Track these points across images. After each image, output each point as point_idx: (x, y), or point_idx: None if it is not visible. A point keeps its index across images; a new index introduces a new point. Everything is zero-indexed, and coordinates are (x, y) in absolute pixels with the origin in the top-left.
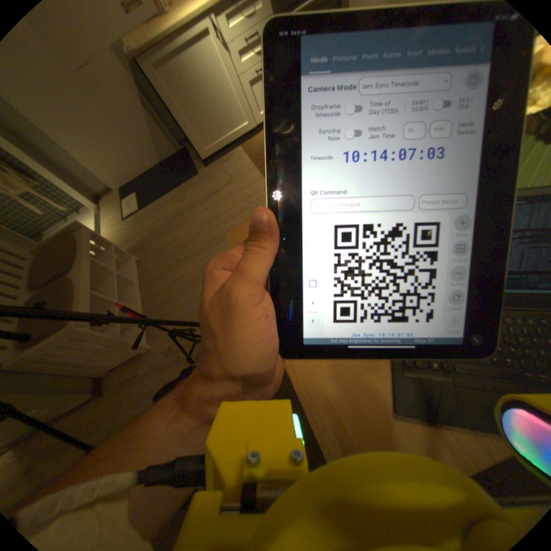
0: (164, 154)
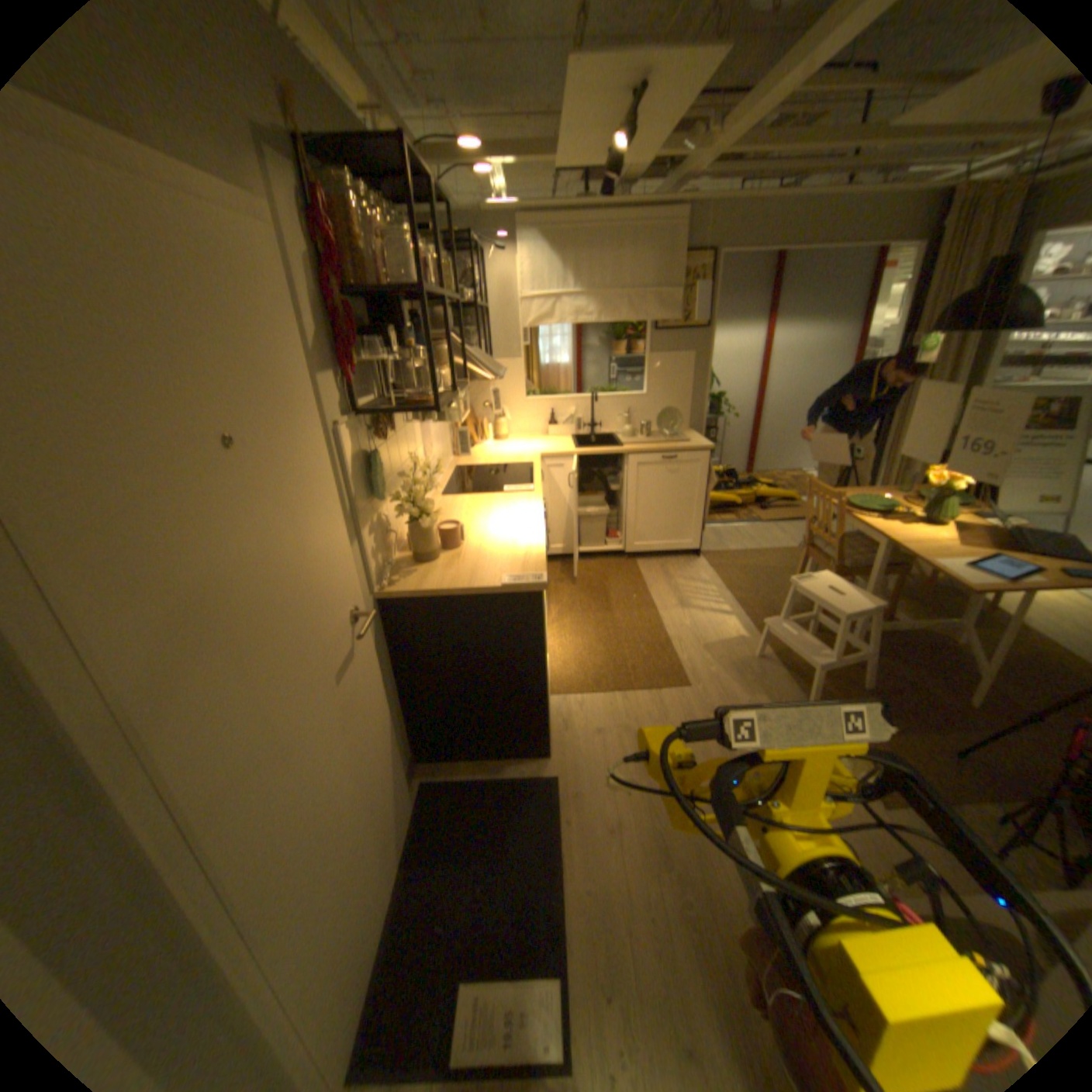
0: (400, 839)
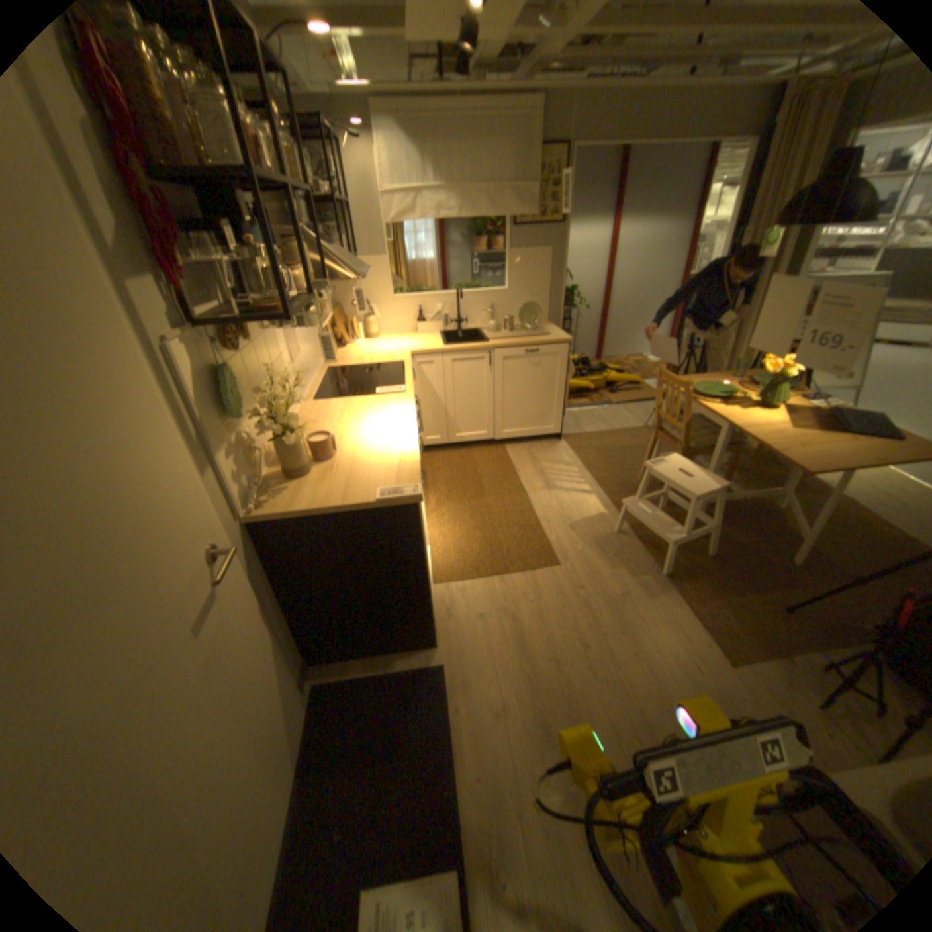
0: (297, 745)
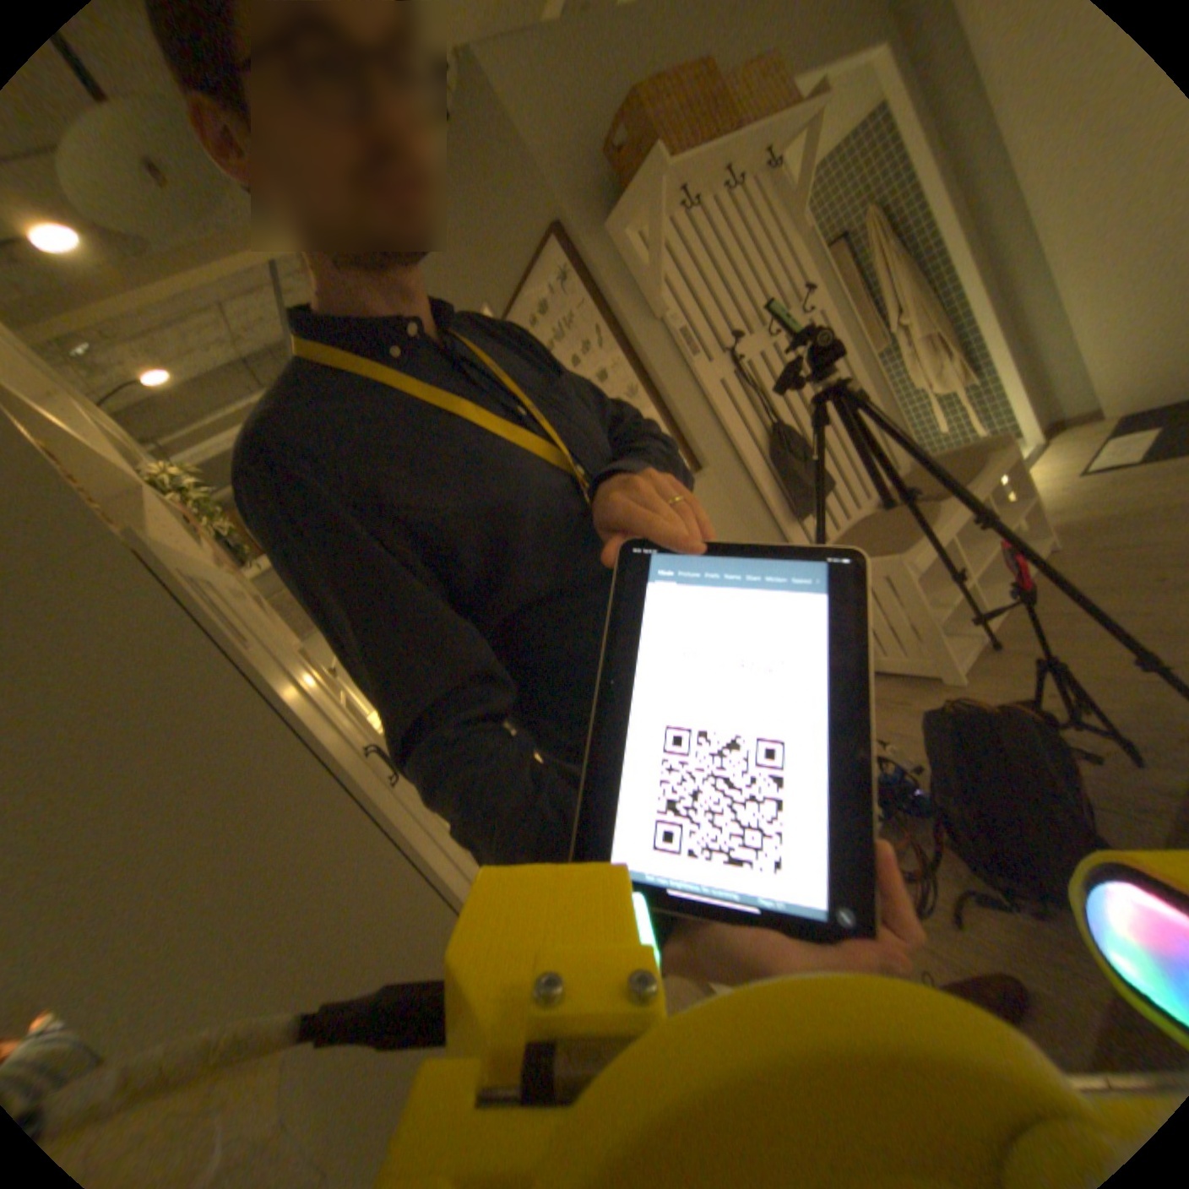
0: None
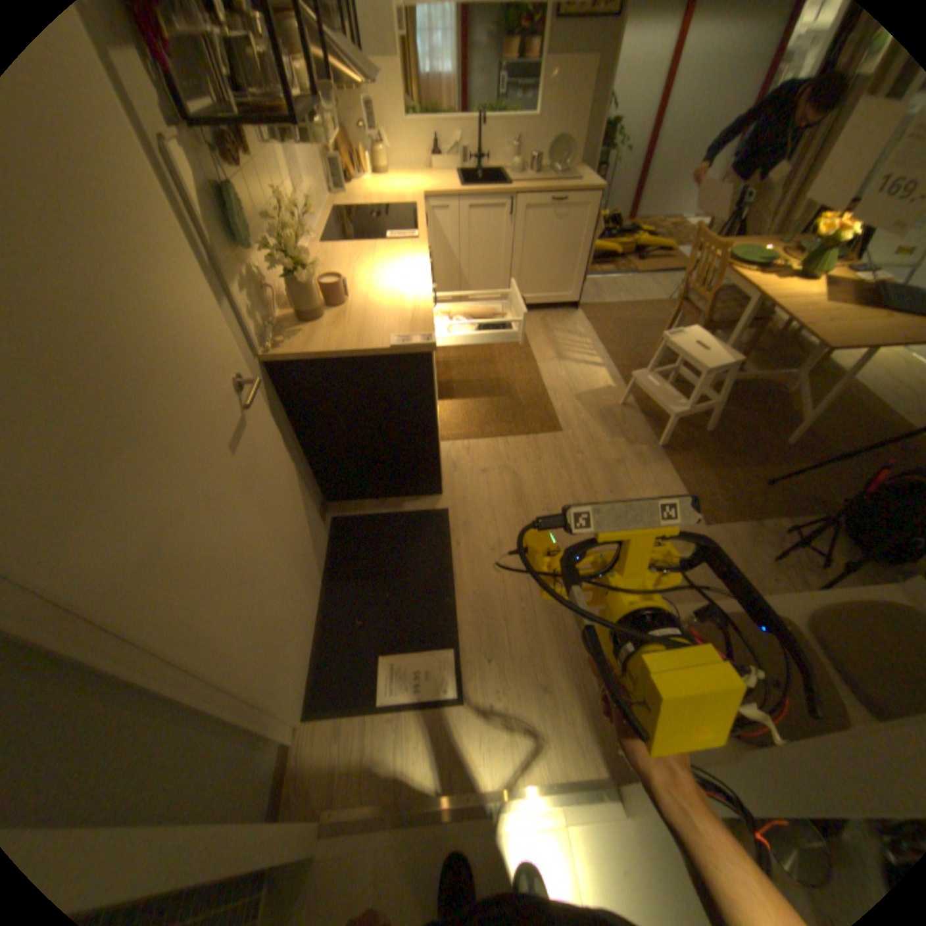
0: (323, 560)
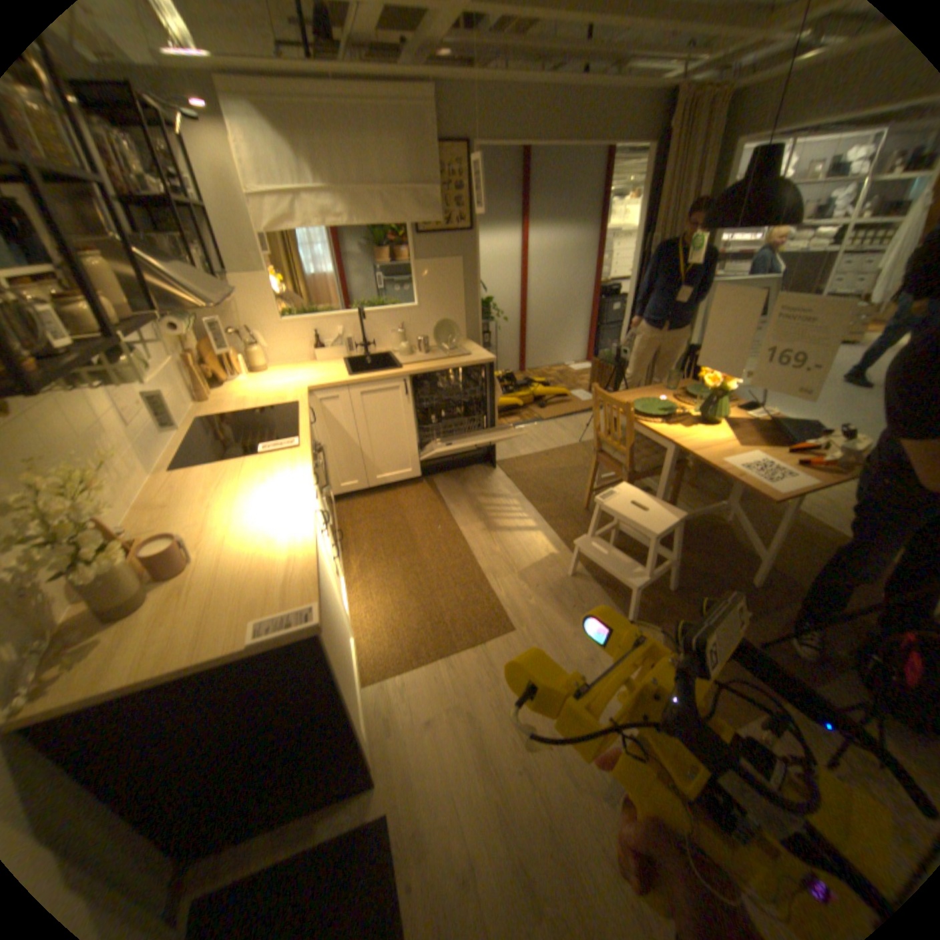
0: None
